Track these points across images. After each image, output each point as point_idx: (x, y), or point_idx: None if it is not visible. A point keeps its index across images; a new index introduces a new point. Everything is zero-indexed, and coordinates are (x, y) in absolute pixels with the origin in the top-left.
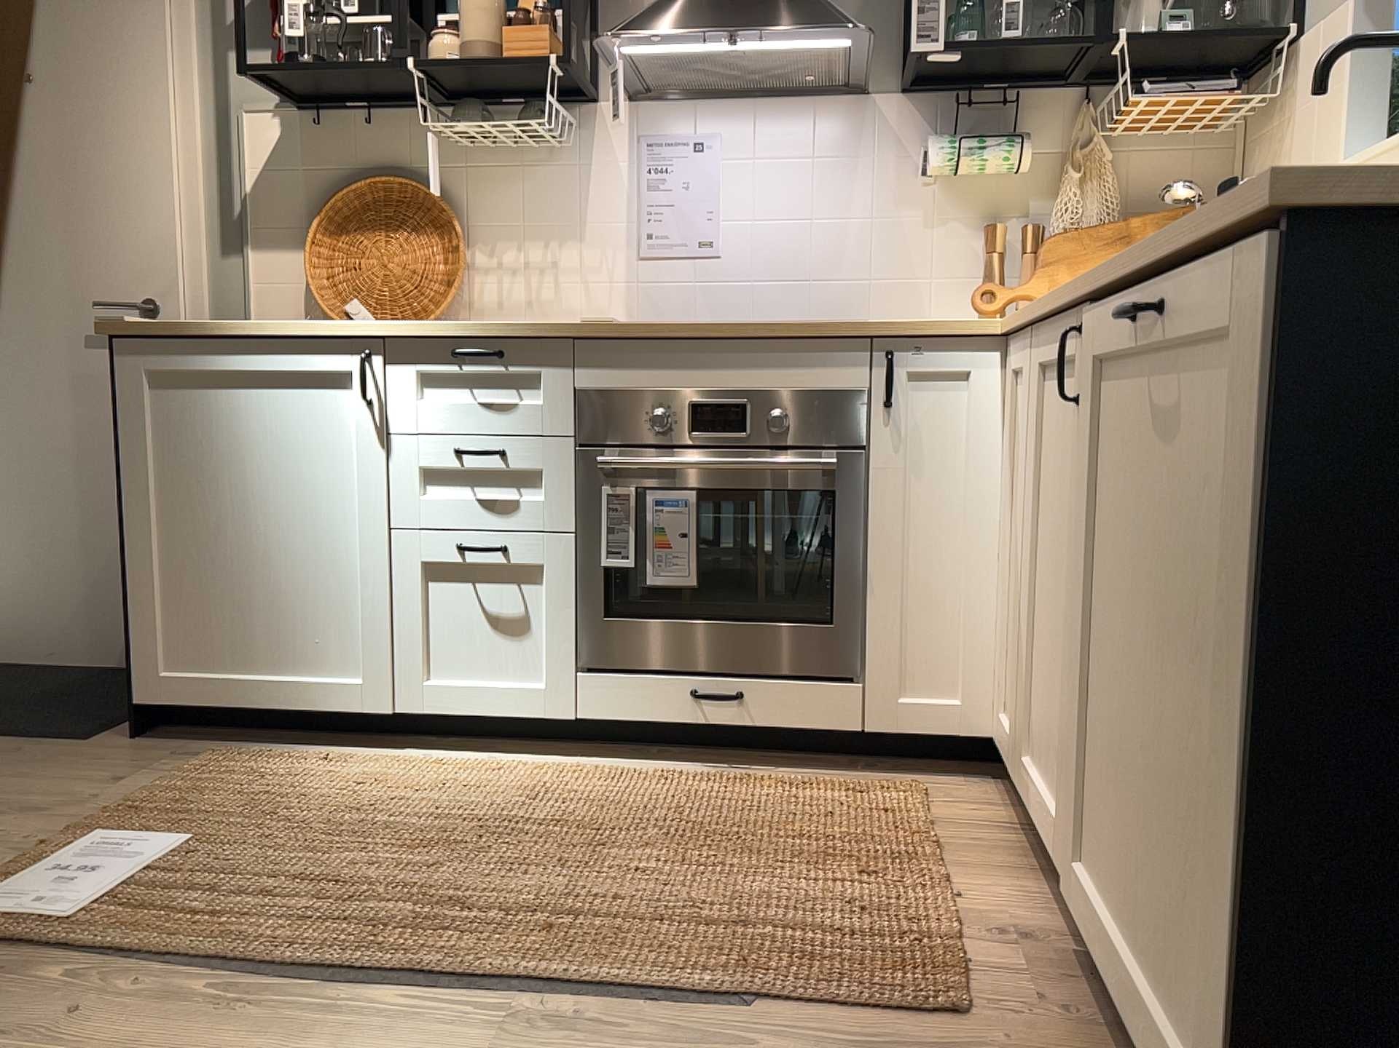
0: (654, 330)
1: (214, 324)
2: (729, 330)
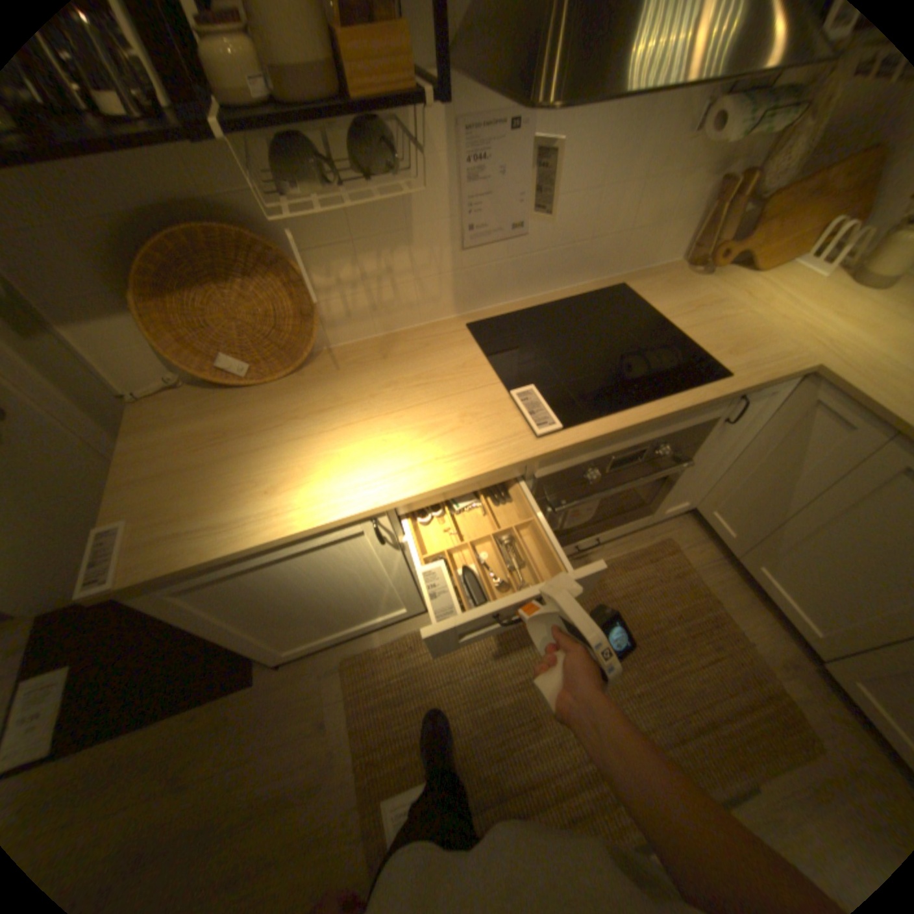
0: (604, 436)
1: (219, 556)
2: (655, 420)
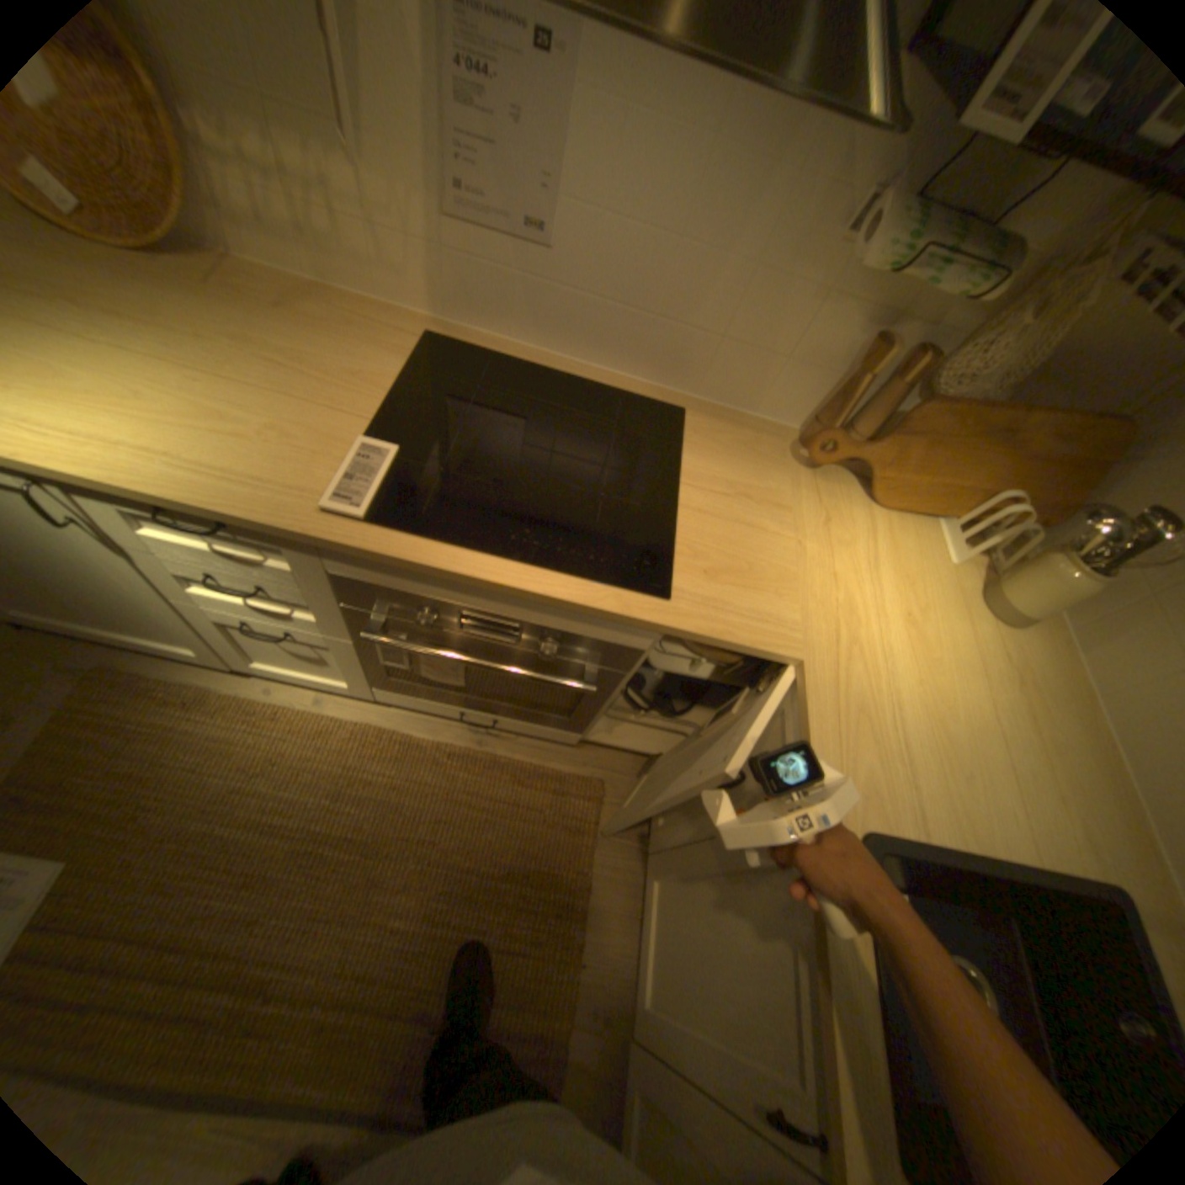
0: (415, 569)
1: None
2: (506, 592)
